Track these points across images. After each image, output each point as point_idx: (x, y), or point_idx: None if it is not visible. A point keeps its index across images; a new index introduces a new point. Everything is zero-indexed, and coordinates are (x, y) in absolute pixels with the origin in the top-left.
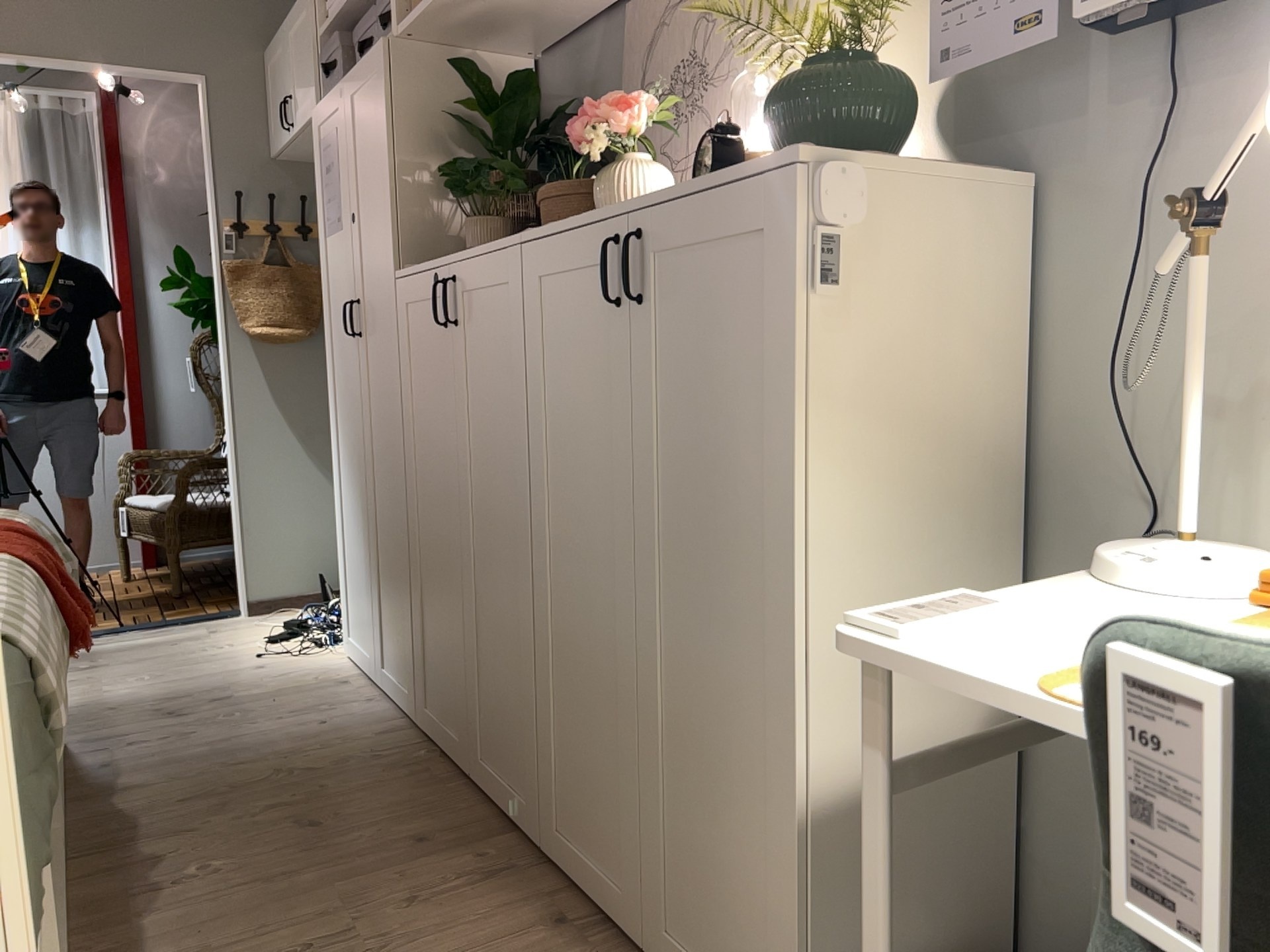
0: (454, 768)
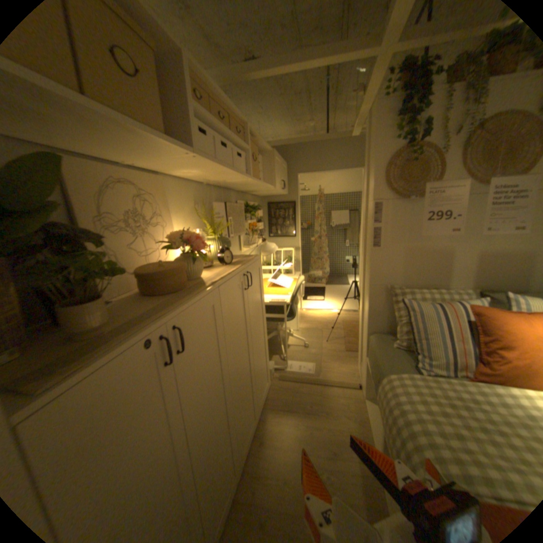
0: None
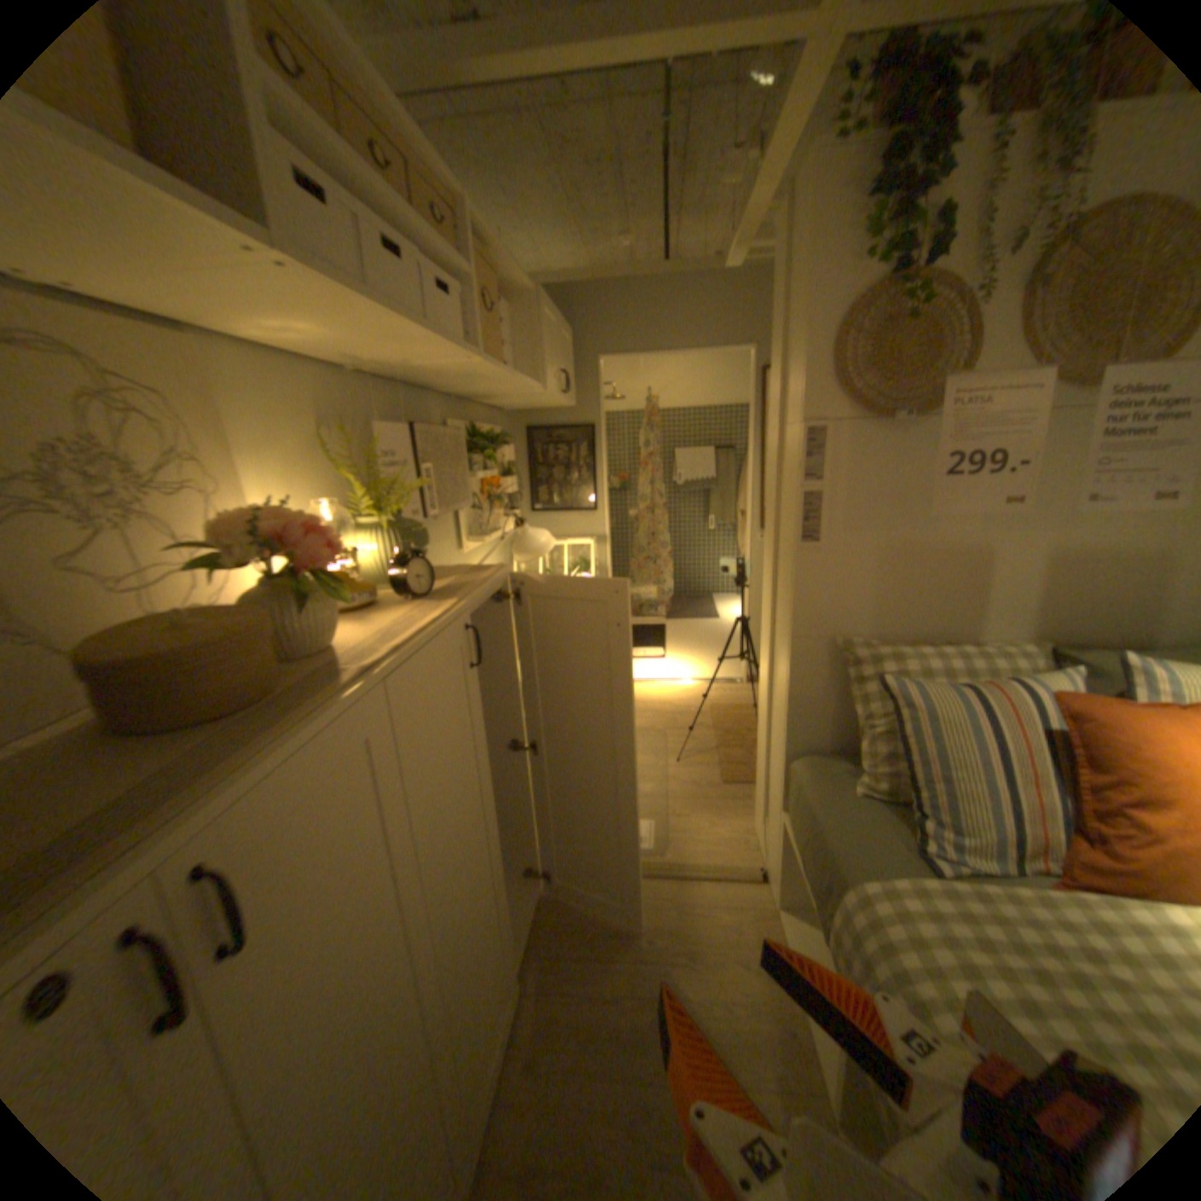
0: None
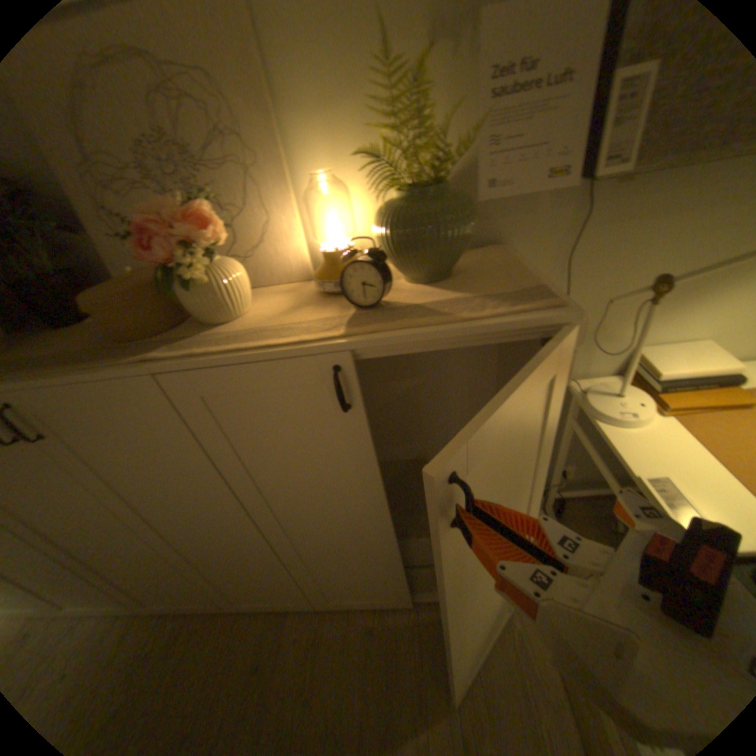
0: (199, 613)
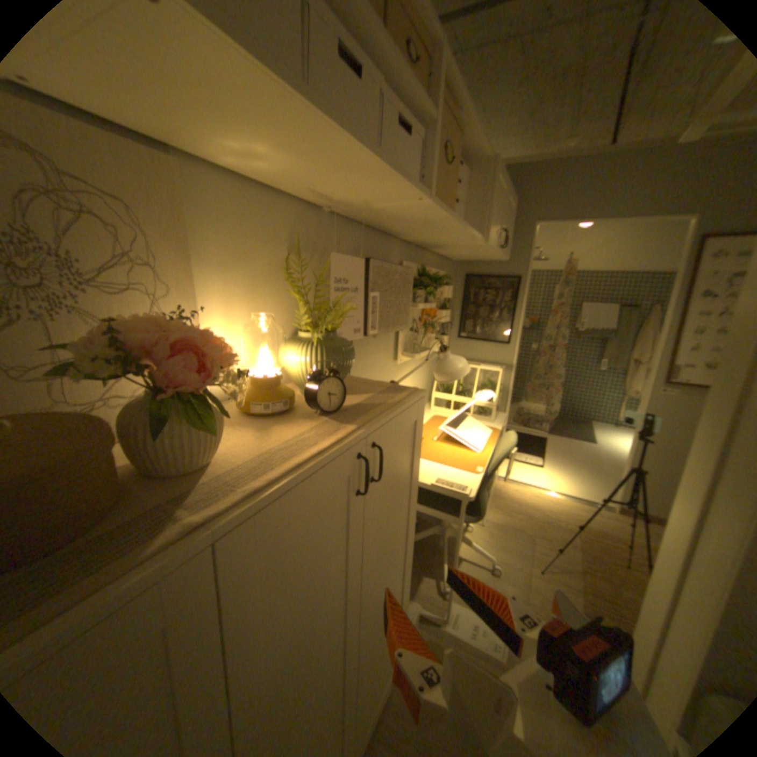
0: None
